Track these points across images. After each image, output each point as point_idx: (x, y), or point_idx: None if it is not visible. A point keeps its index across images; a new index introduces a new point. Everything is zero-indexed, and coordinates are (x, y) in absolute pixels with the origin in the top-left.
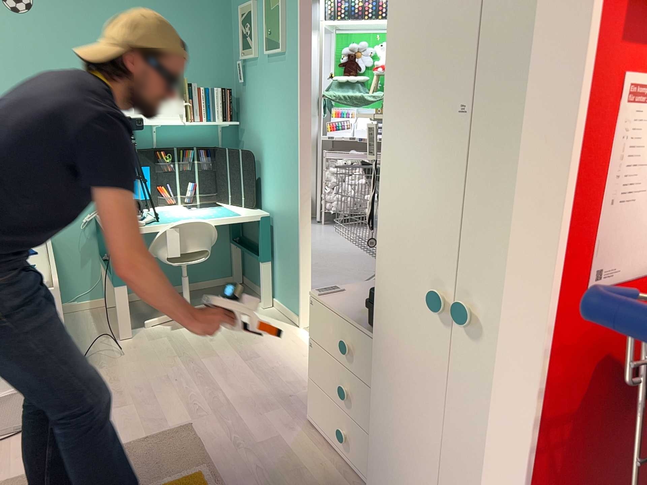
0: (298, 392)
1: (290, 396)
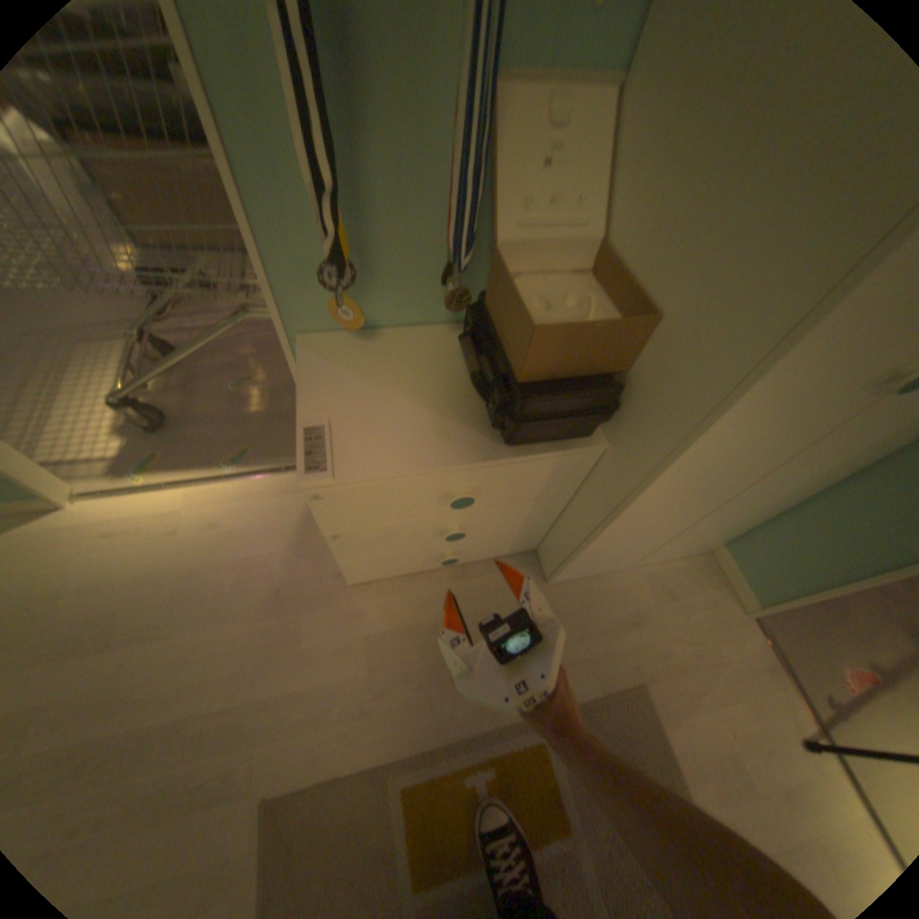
0: (270, 577)
1: (274, 593)
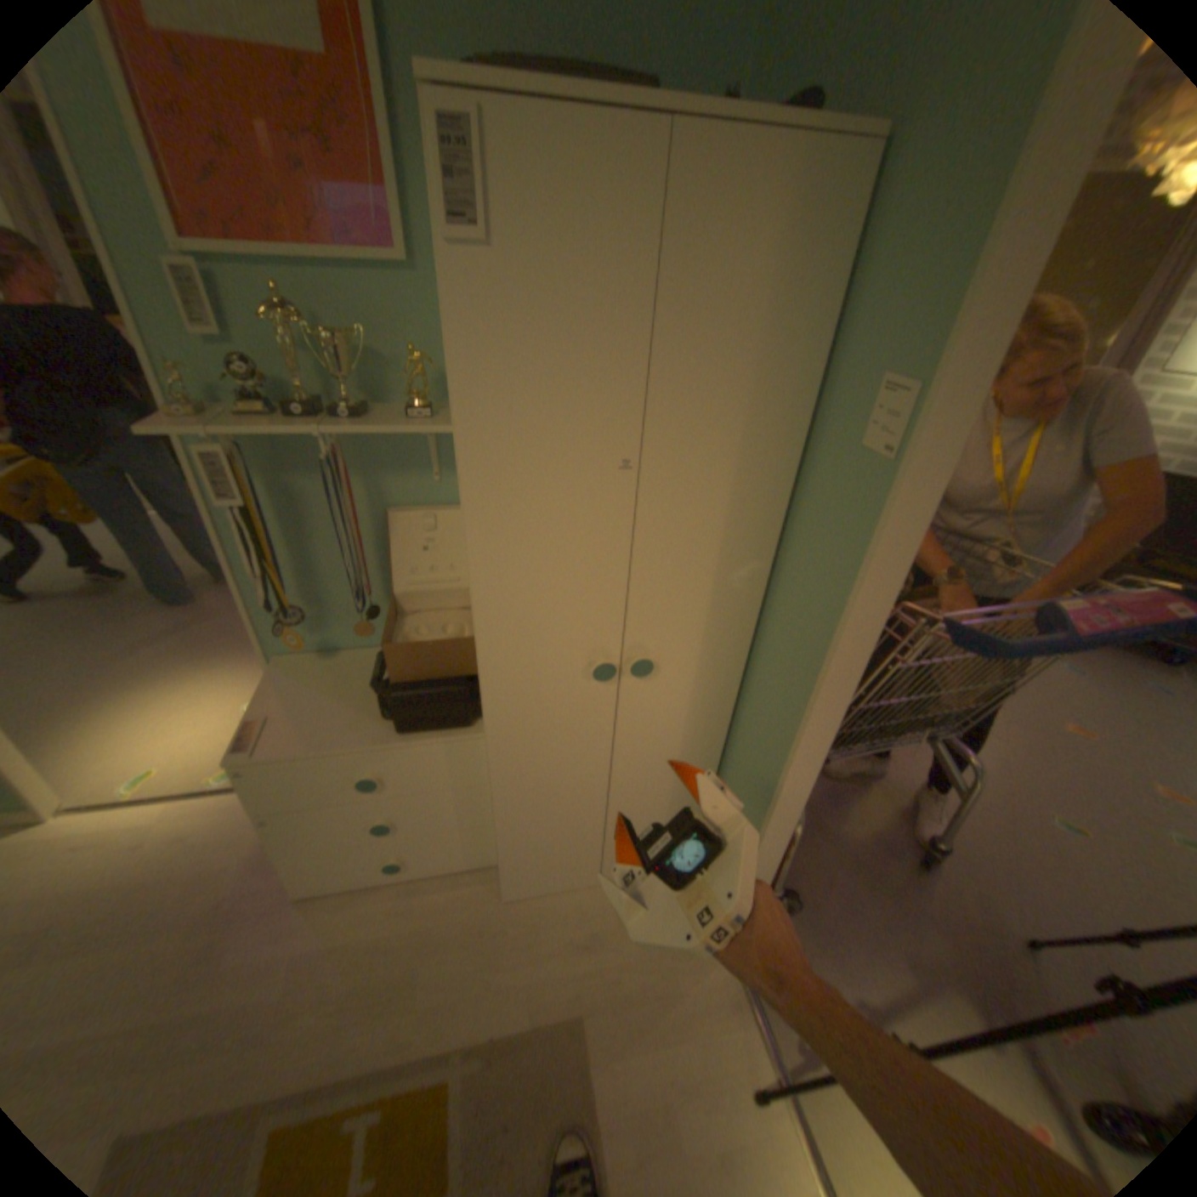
0: (216, 894)
1: (213, 911)
